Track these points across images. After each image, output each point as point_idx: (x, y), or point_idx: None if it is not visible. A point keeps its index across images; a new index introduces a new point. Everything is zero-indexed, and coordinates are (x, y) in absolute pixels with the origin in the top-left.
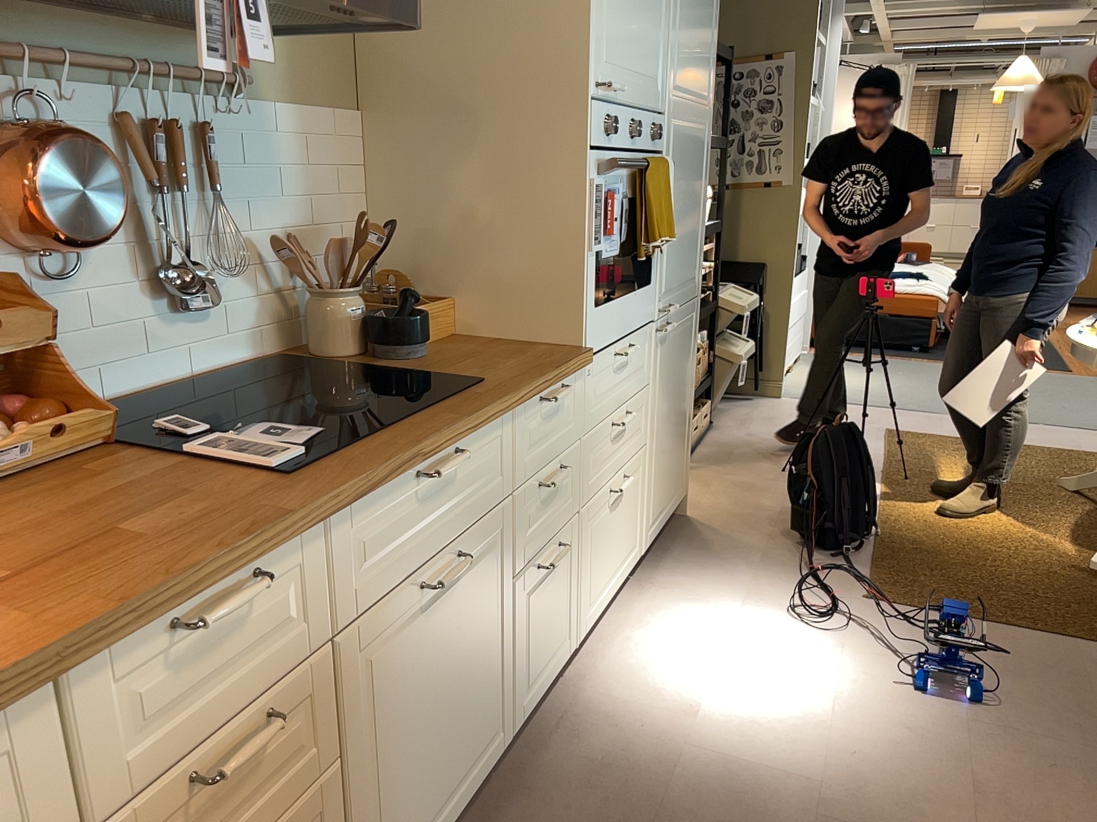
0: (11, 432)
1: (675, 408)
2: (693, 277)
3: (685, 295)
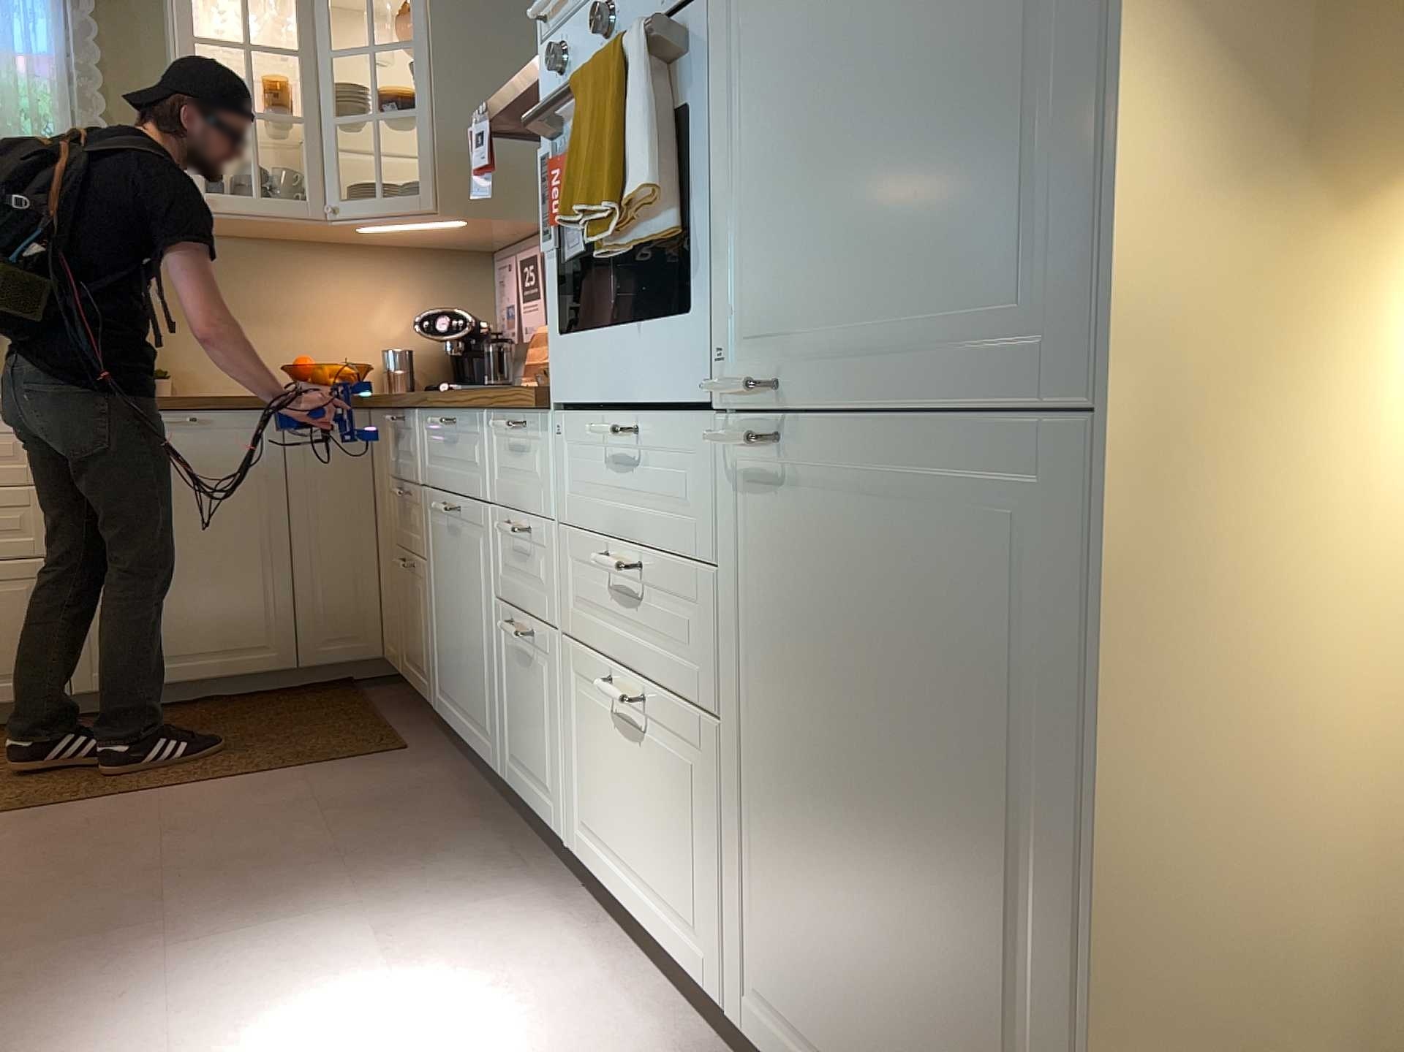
0: None
1: (889, 797)
2: (1014, 315)
3: (927, 381)
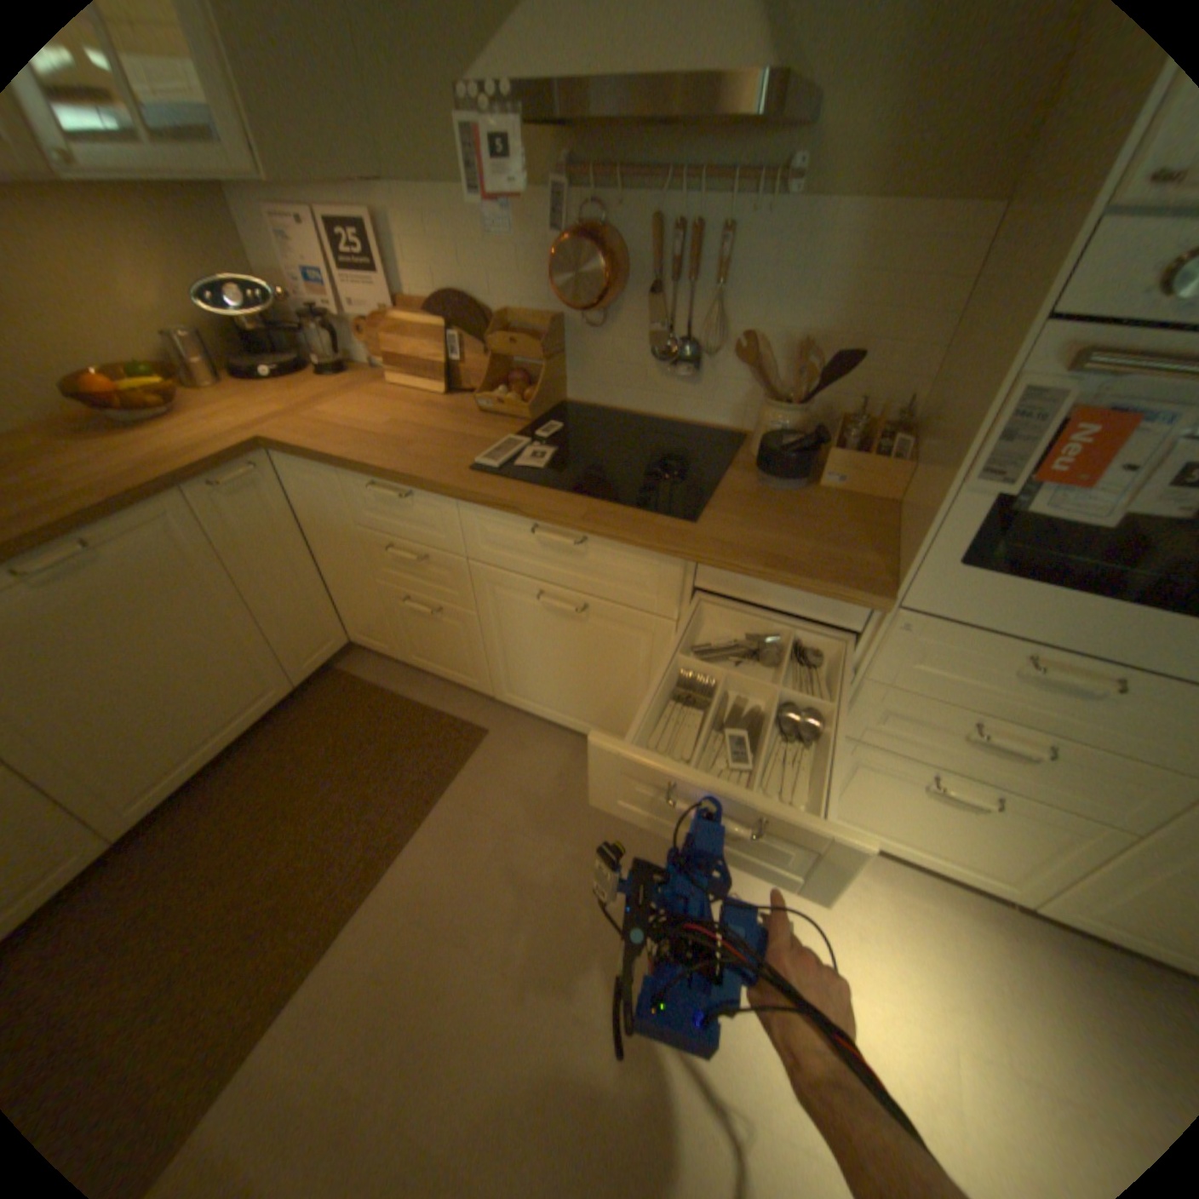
0: (499, 394)
1: None
2: None
3: None
